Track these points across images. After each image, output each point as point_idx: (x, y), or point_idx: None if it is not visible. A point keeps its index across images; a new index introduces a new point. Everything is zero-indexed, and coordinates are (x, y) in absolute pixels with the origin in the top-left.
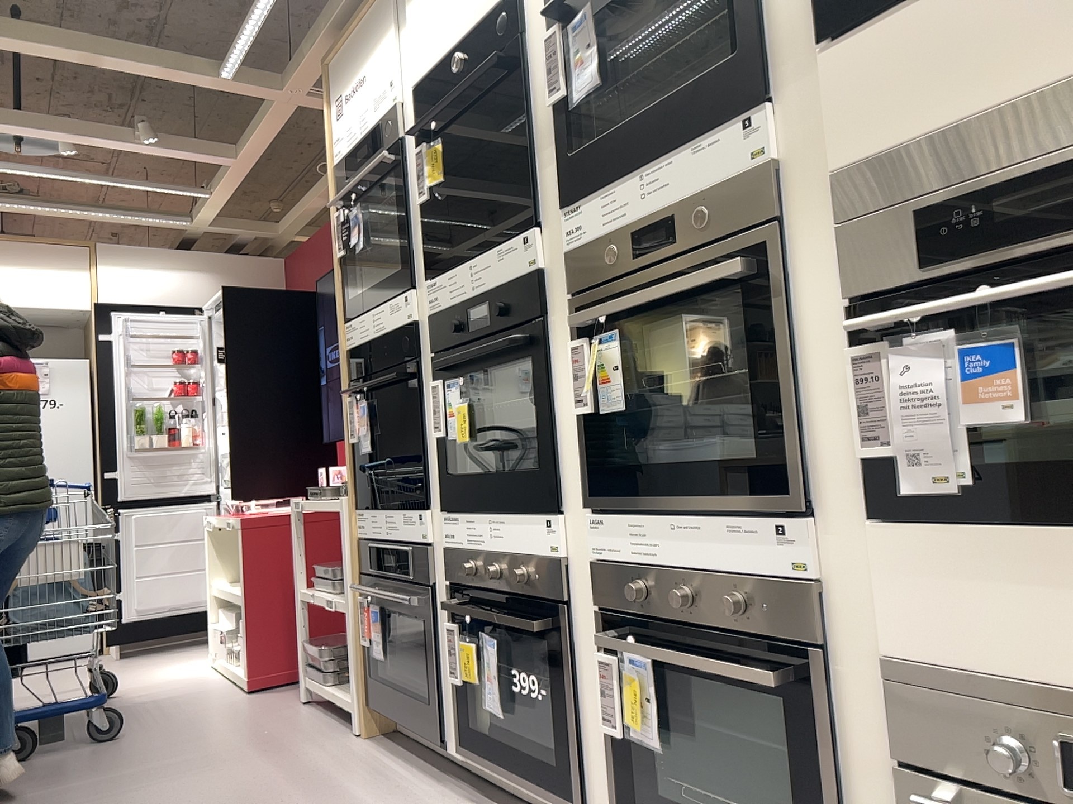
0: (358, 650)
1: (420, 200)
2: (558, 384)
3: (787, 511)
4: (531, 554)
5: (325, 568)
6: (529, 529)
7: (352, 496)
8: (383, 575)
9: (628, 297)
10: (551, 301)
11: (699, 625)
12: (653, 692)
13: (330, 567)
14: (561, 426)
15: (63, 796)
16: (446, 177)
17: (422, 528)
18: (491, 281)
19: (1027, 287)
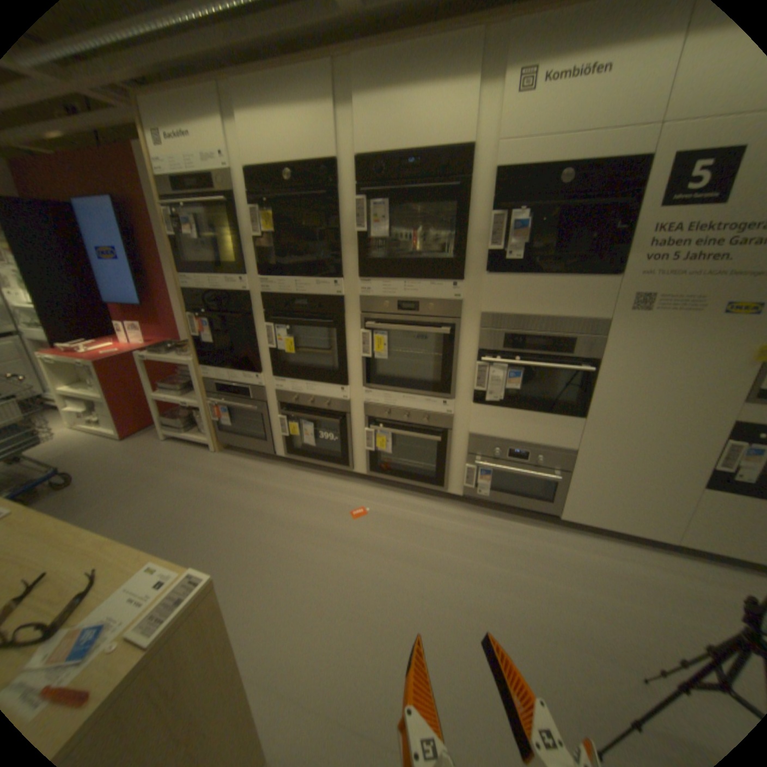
0: (209, 423)
1: (250, 233)
2: (348, 342)
3: (447, 399)
4: (331, 398)
5: (162, 384)
6: (330, 390)
7: (187, 356)
8: (226, 395)
9: (397, 327)
10: (347, 311)
11: (408, 423)
12: (389, 440)
13: (168, 385)
14: (349, 357)
15: (85, 524)
16: (273, 230)
17: (258, 381)
18: (311, 293)
19: (531, 365)
